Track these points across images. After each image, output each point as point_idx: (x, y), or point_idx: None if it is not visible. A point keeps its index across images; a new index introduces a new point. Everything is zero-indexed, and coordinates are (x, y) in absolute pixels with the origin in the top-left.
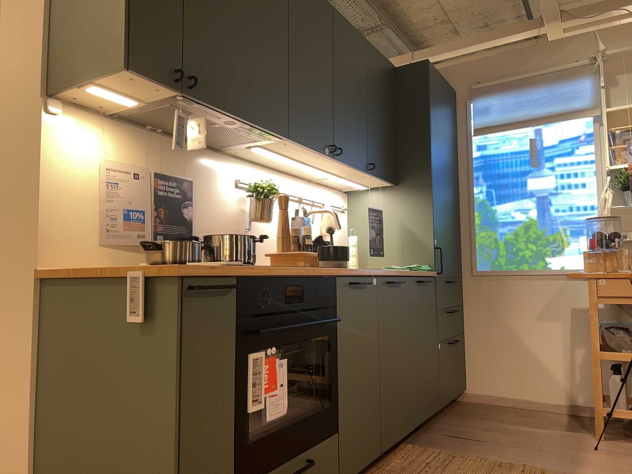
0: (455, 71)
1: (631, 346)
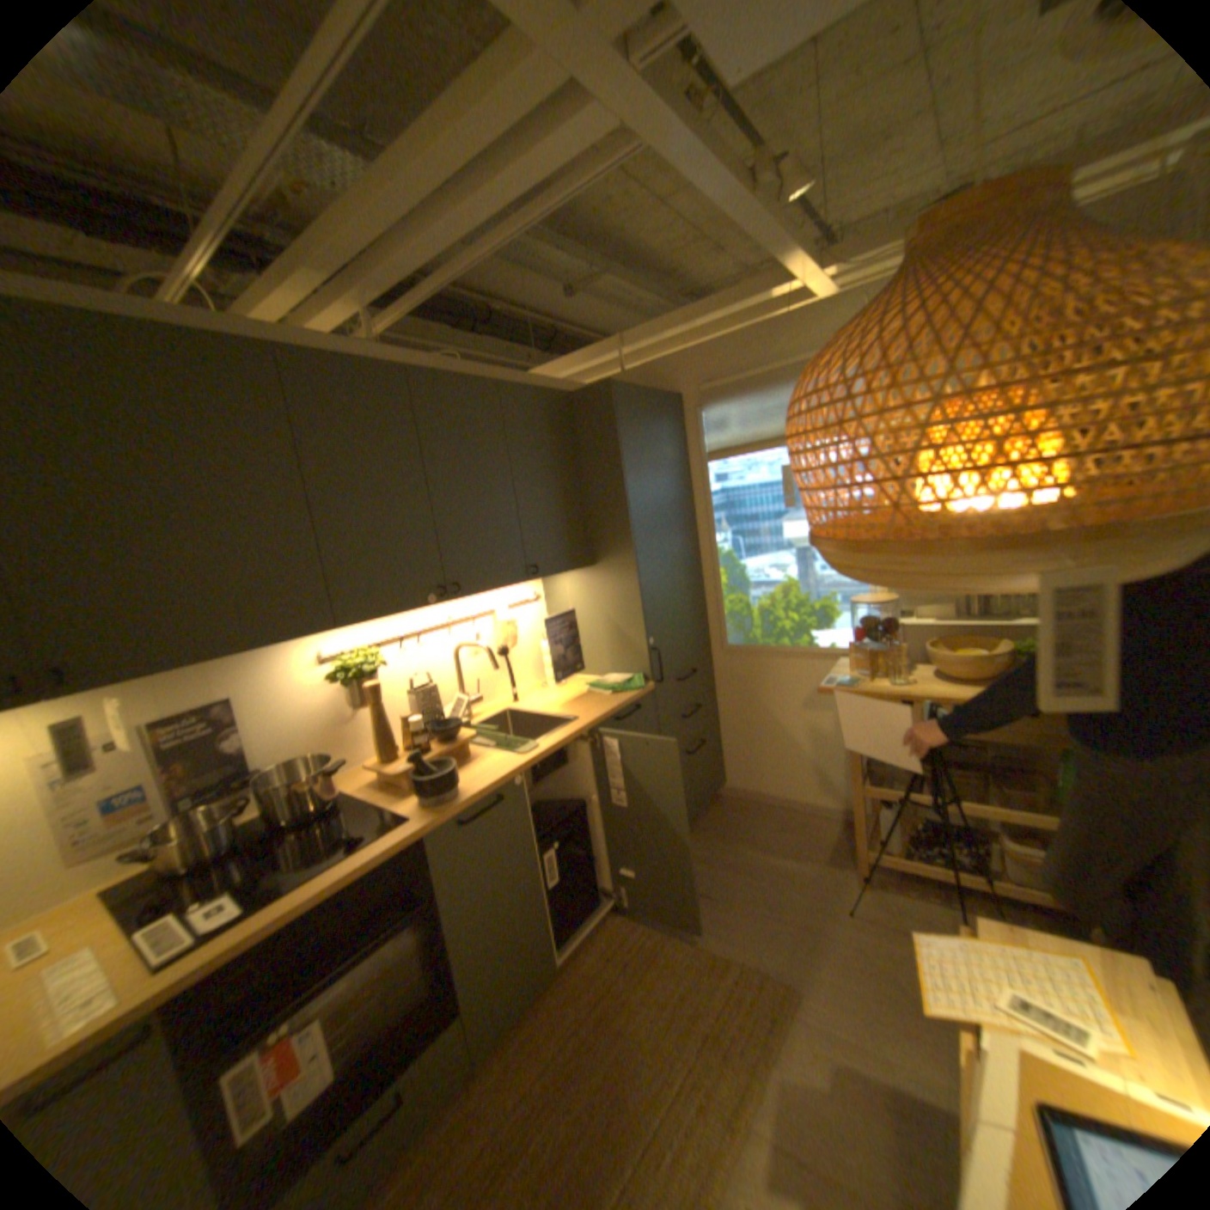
0: (678, 361)
1: (904, 782)
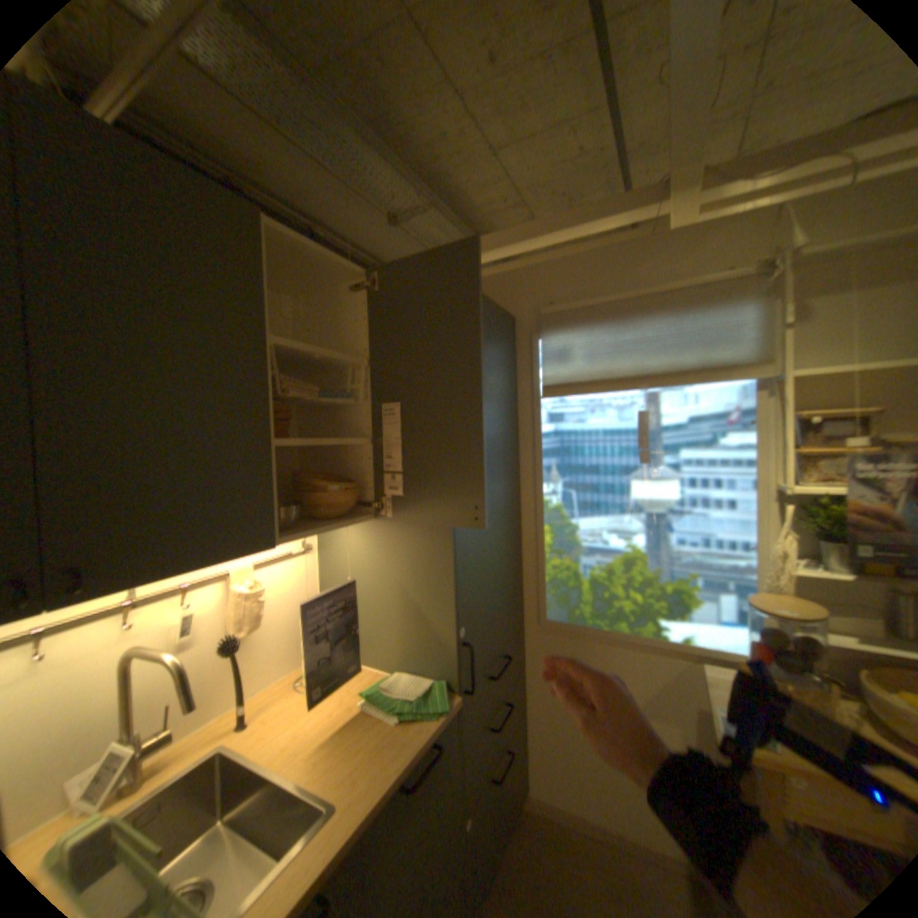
0: (515, 280)
1: None
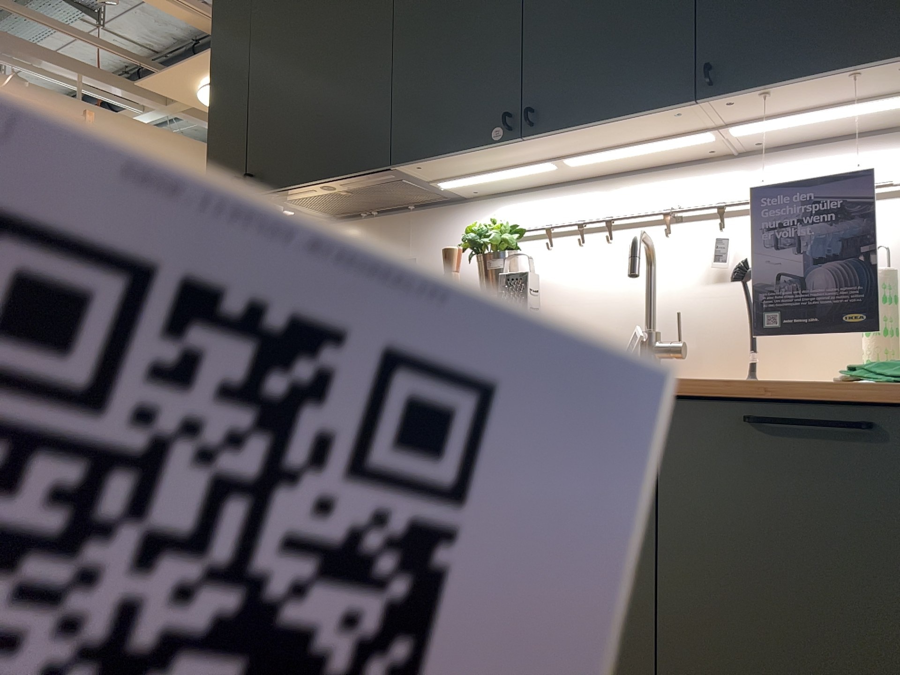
0: None
1: None
